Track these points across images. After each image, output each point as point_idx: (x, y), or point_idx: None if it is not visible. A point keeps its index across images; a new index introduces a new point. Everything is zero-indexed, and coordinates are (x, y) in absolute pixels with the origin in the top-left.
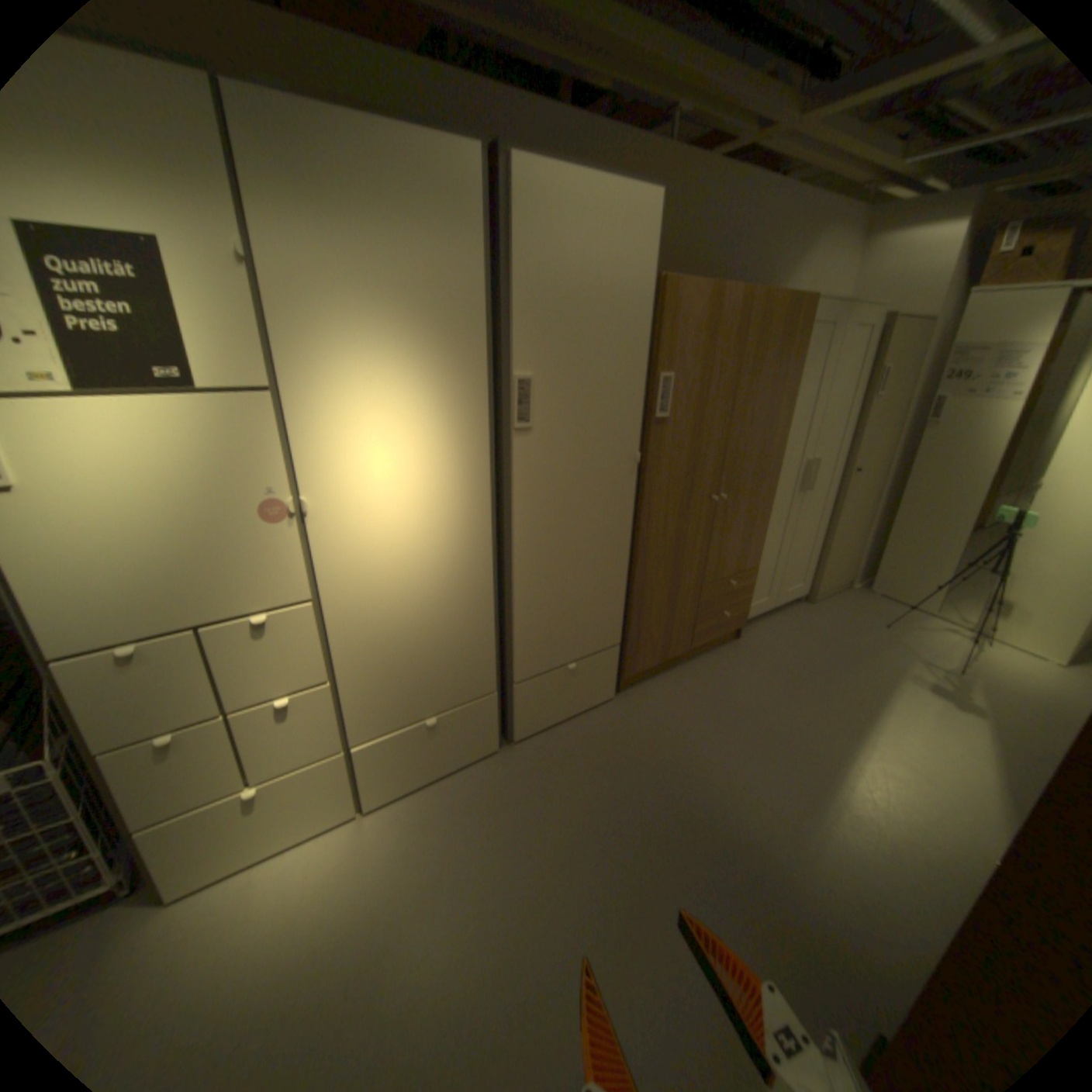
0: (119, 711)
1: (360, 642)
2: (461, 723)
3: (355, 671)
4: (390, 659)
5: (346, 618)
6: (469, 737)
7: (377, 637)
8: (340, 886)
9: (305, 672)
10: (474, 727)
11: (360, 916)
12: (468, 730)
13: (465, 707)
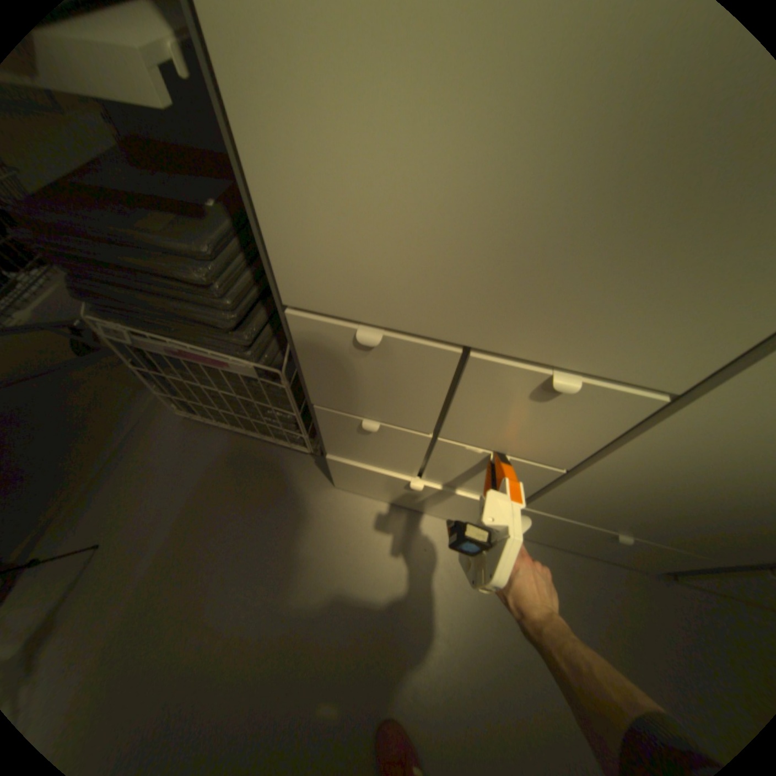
0: (341, 385)
1: (663, 465)
2: (654, 554)
3: (611, 479)
4: (672, 494)
5: (691, 437)
6: (644, 560)
7: (695, 473)
8: (447, 586)
9: (553, 452)
10: (662, 561)
11: (451, 633)
12: (652, 558)
13: (680, 551)
